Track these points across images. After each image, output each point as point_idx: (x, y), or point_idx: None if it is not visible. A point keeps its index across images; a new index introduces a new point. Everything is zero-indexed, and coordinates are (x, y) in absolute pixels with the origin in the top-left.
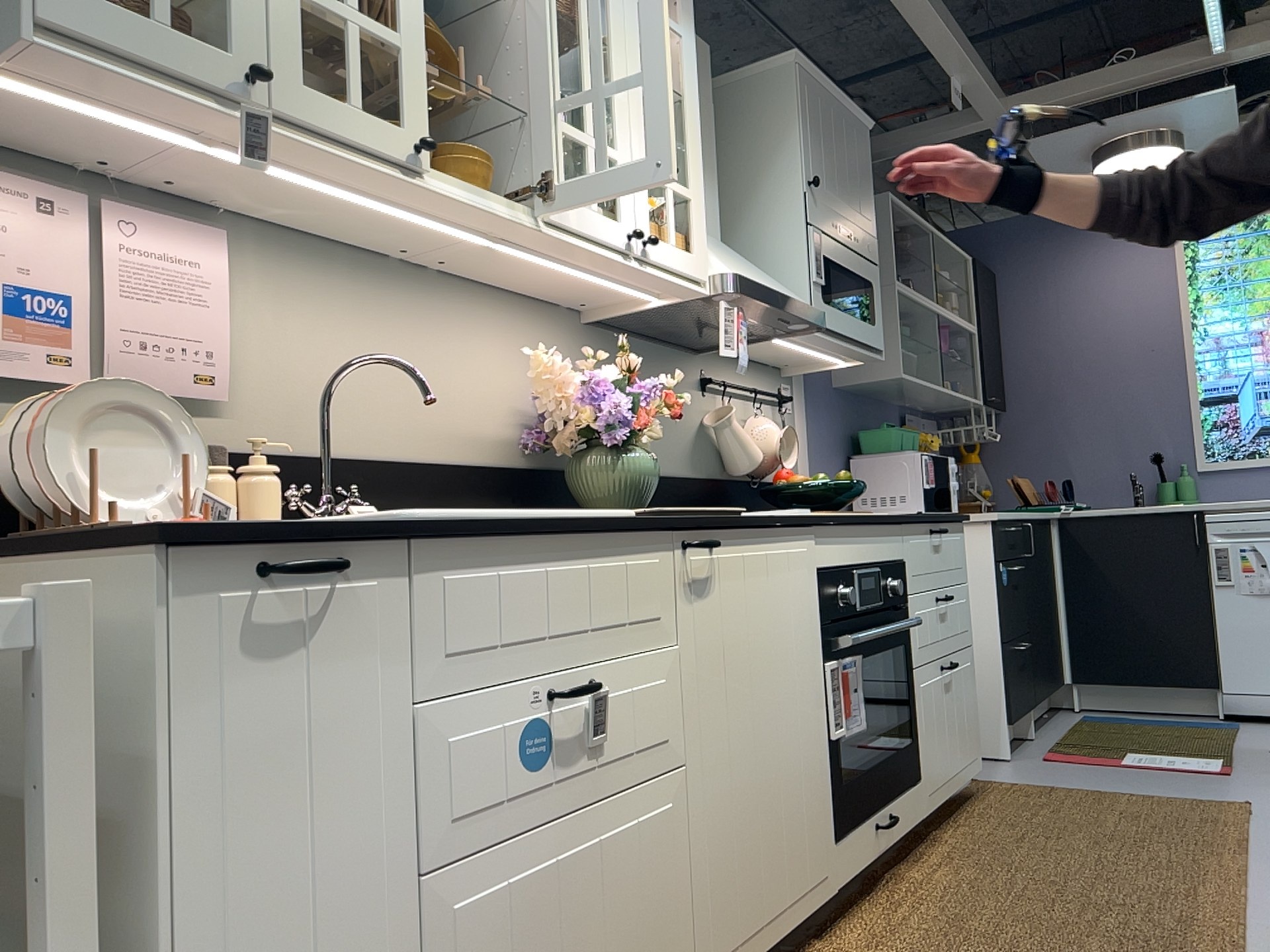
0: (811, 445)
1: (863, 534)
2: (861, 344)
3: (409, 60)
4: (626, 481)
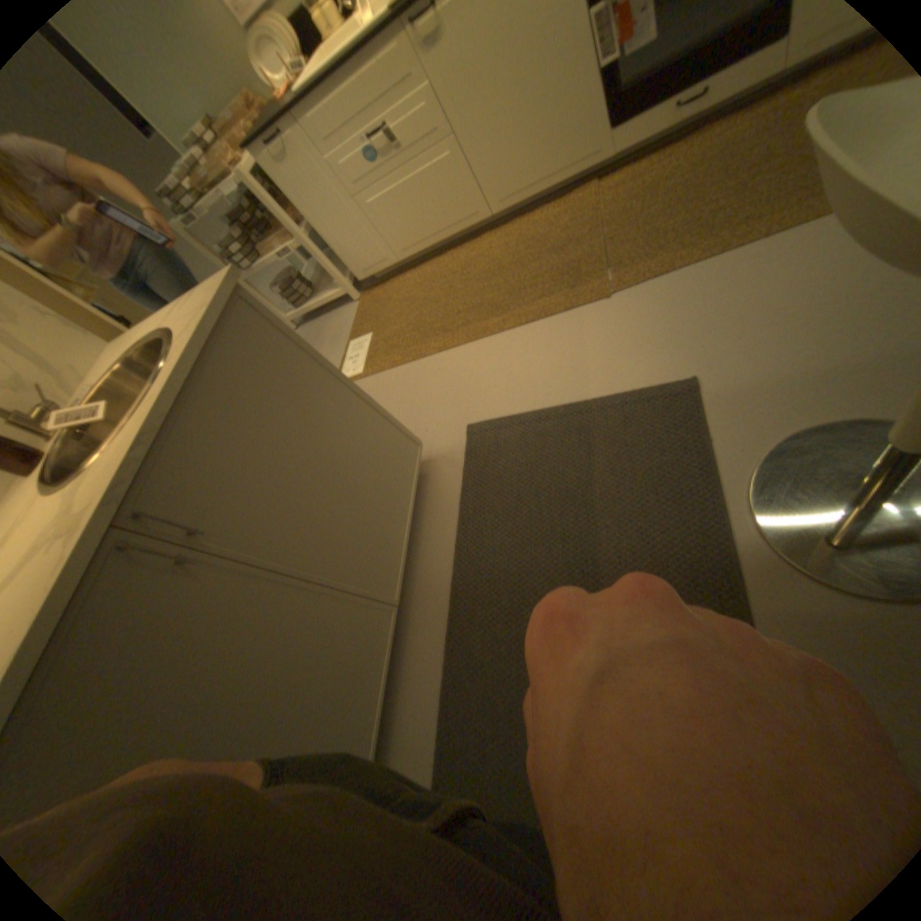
0: None
1: None
2: None
3: None
4: None
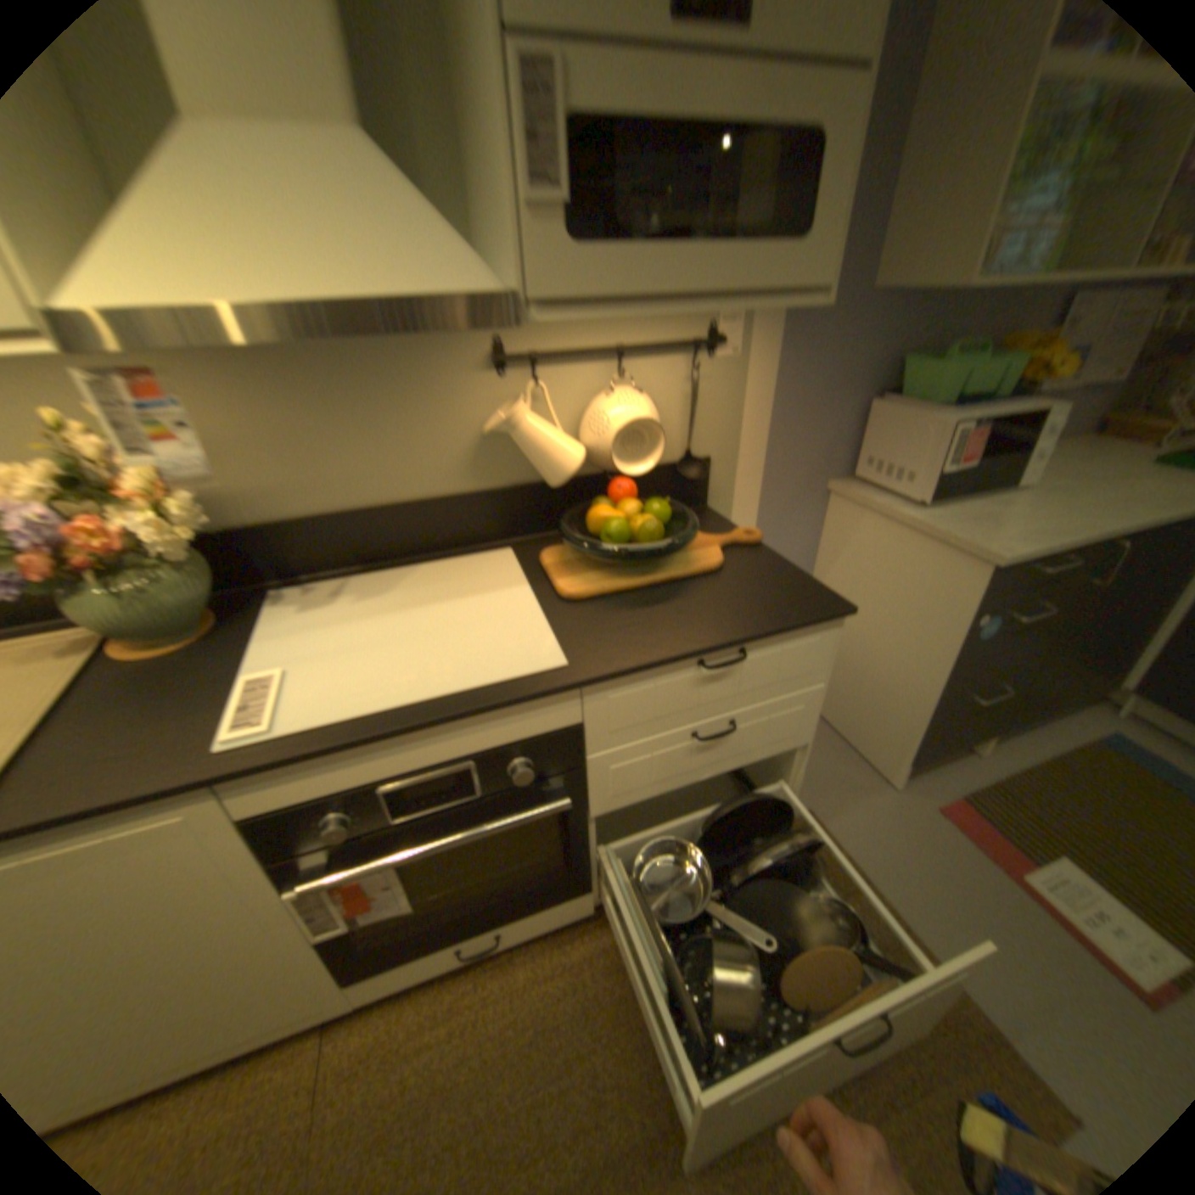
0: (774, 393)
1: (402, 739)
2: (742, 287)
3: None
4: (94, 620)
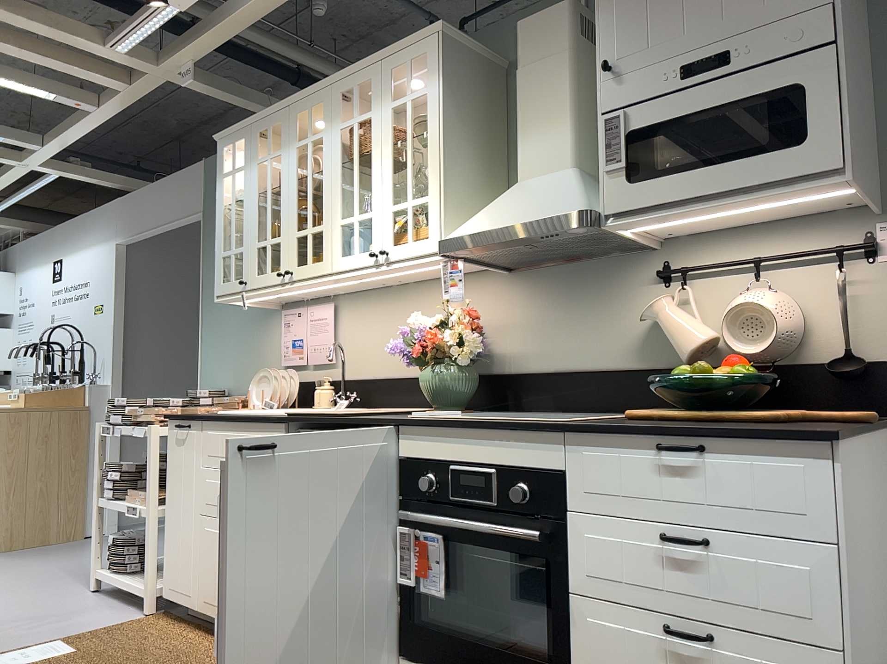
0: None
1: (468, 436)
2: (758, 186)
3: (282, 243)
4: (425, 388)
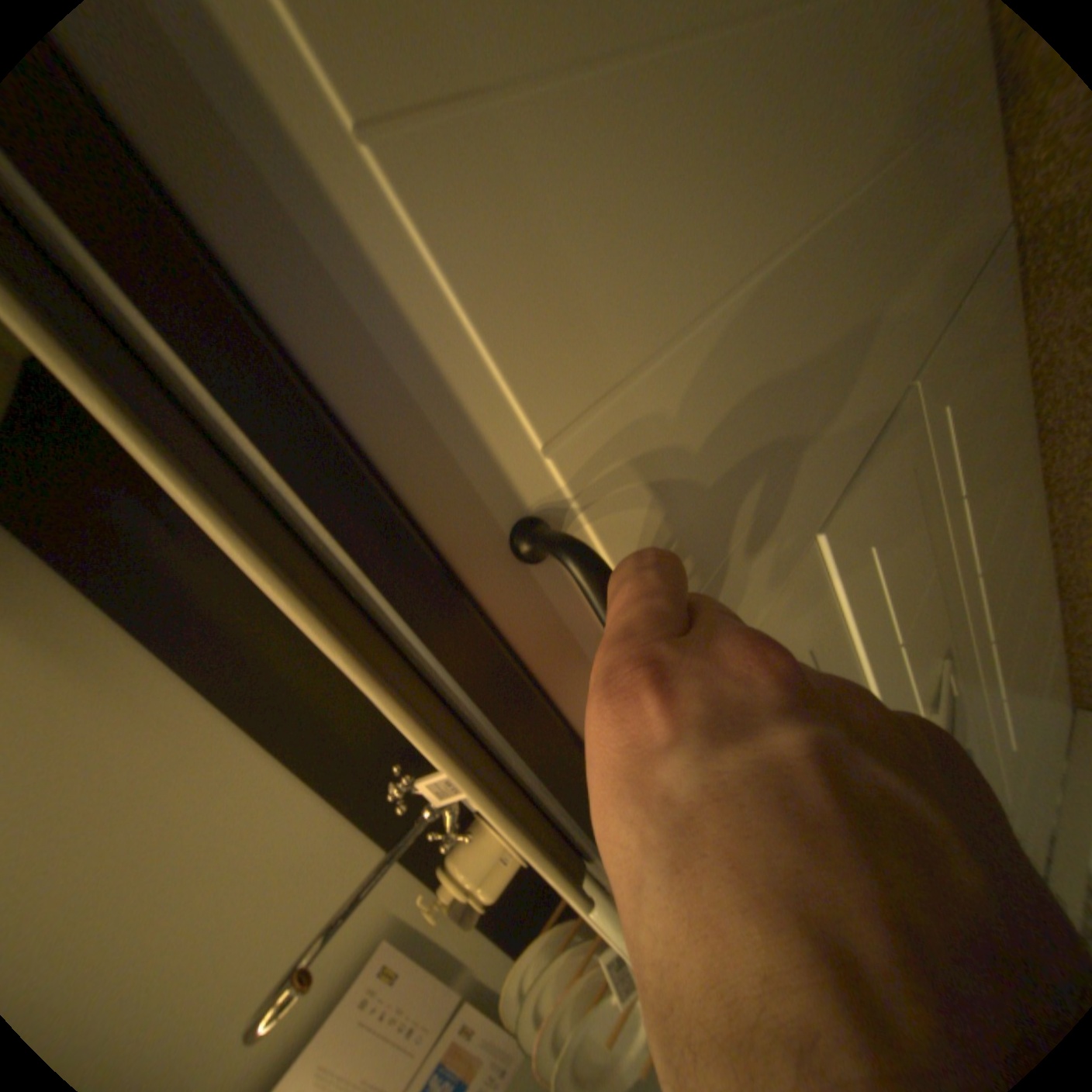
0: None
1: None
2: None
3: None
4: None
